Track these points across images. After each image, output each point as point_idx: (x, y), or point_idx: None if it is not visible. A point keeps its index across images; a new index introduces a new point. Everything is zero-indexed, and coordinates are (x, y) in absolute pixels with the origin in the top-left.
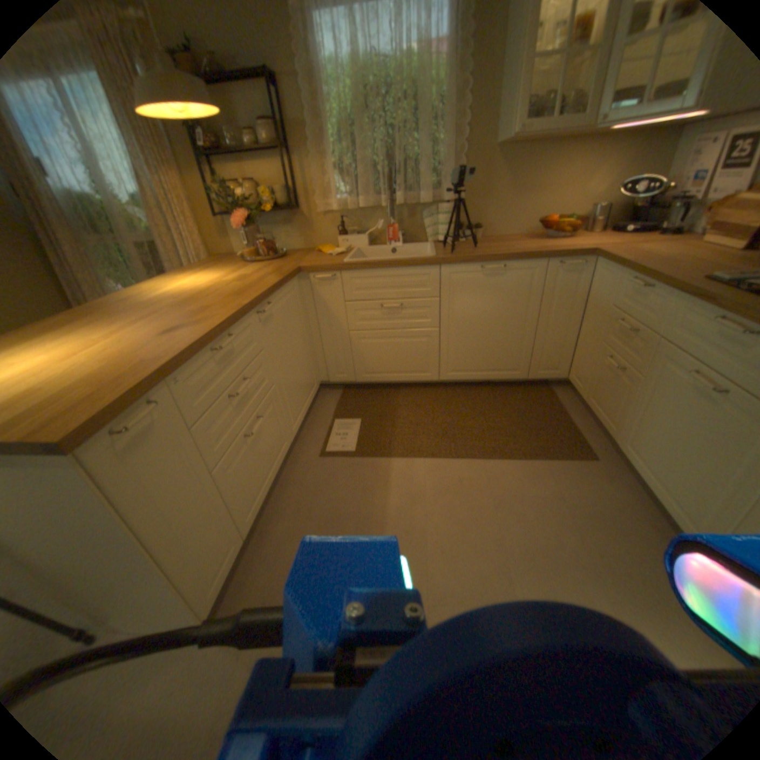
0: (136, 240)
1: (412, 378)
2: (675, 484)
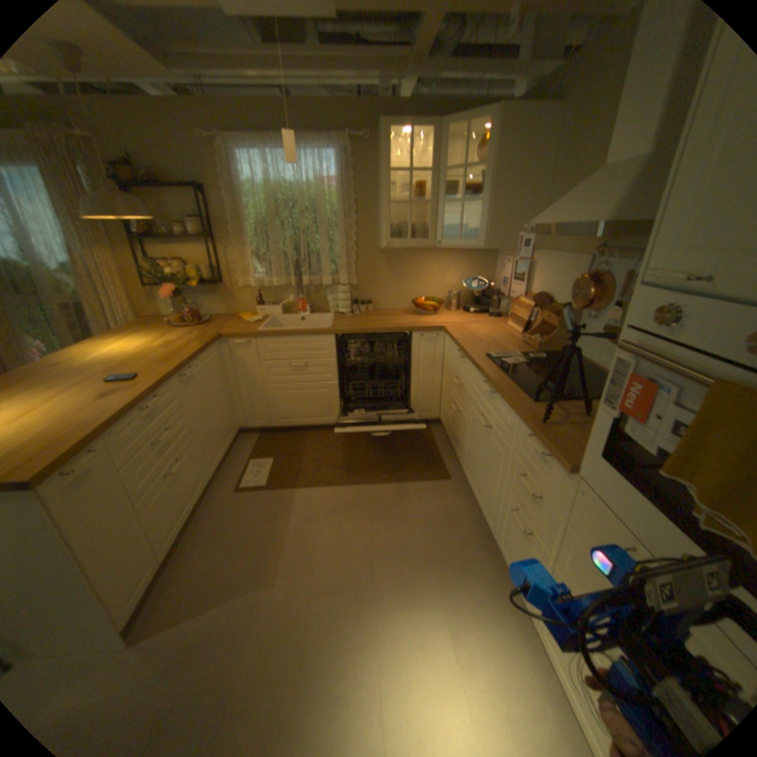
0: (66, 302)
1: (320, 422)
2: (481, 491)
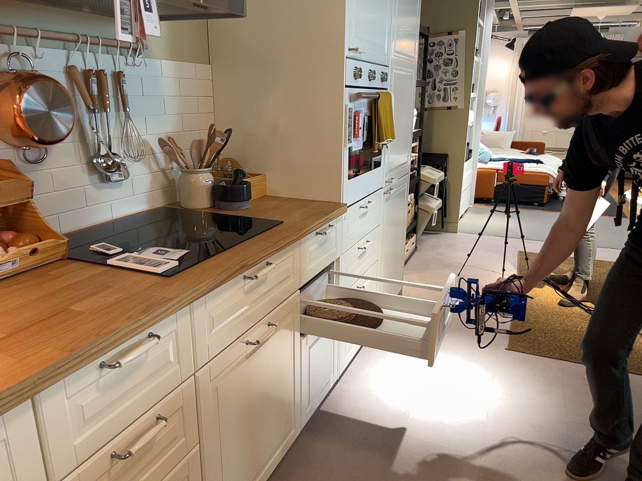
0: None
1: None
2: (269, 442)
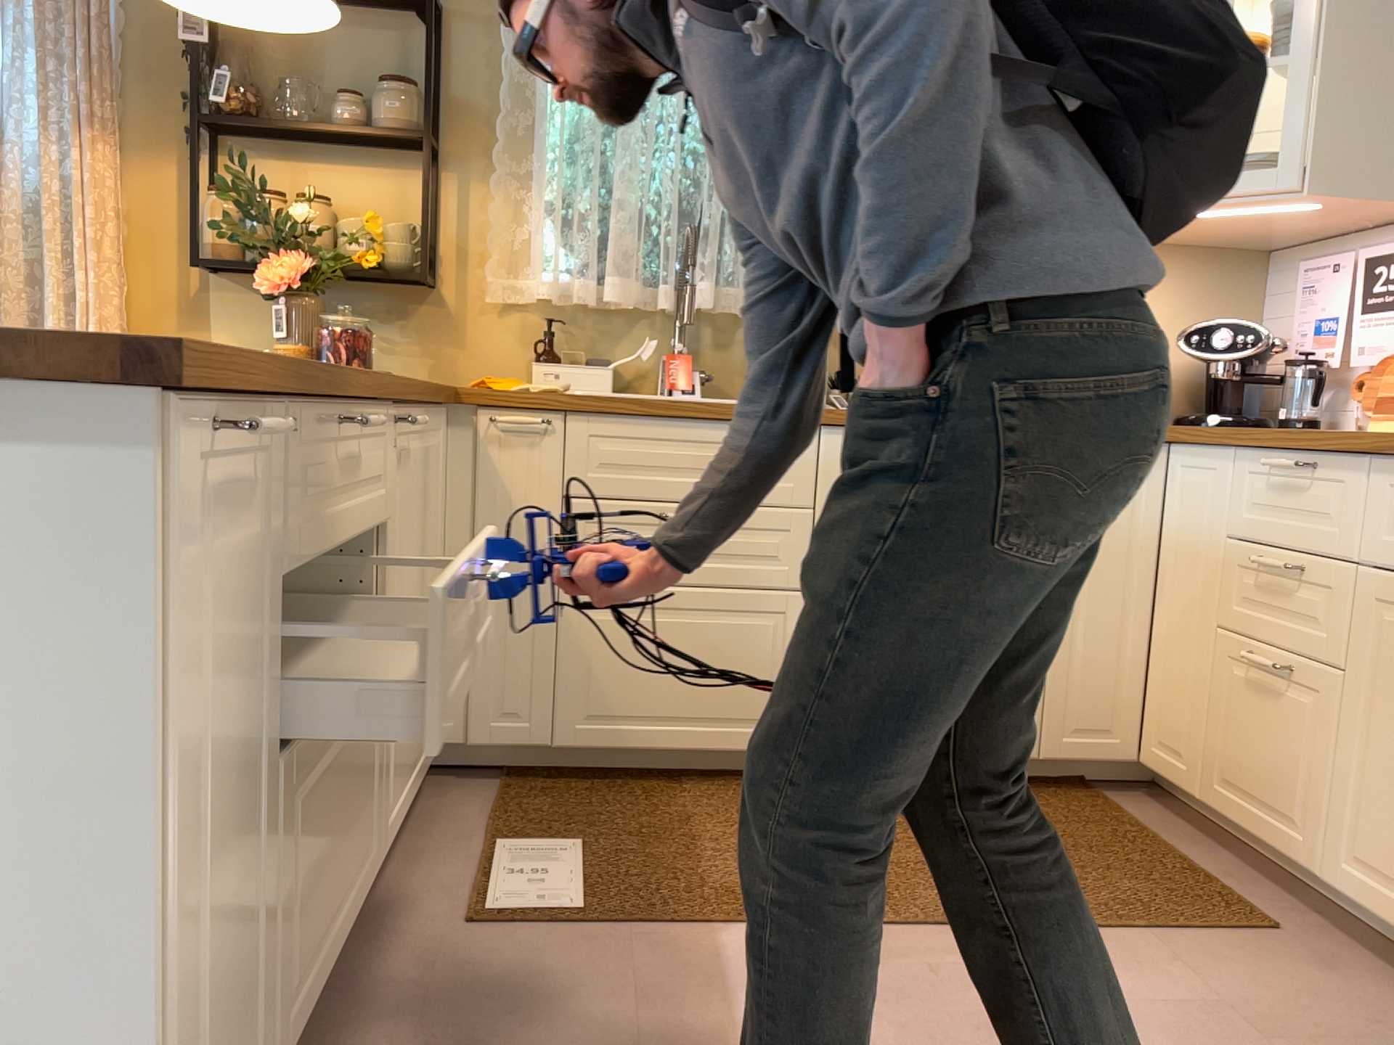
0: None
1: (728, 740)
2: None
